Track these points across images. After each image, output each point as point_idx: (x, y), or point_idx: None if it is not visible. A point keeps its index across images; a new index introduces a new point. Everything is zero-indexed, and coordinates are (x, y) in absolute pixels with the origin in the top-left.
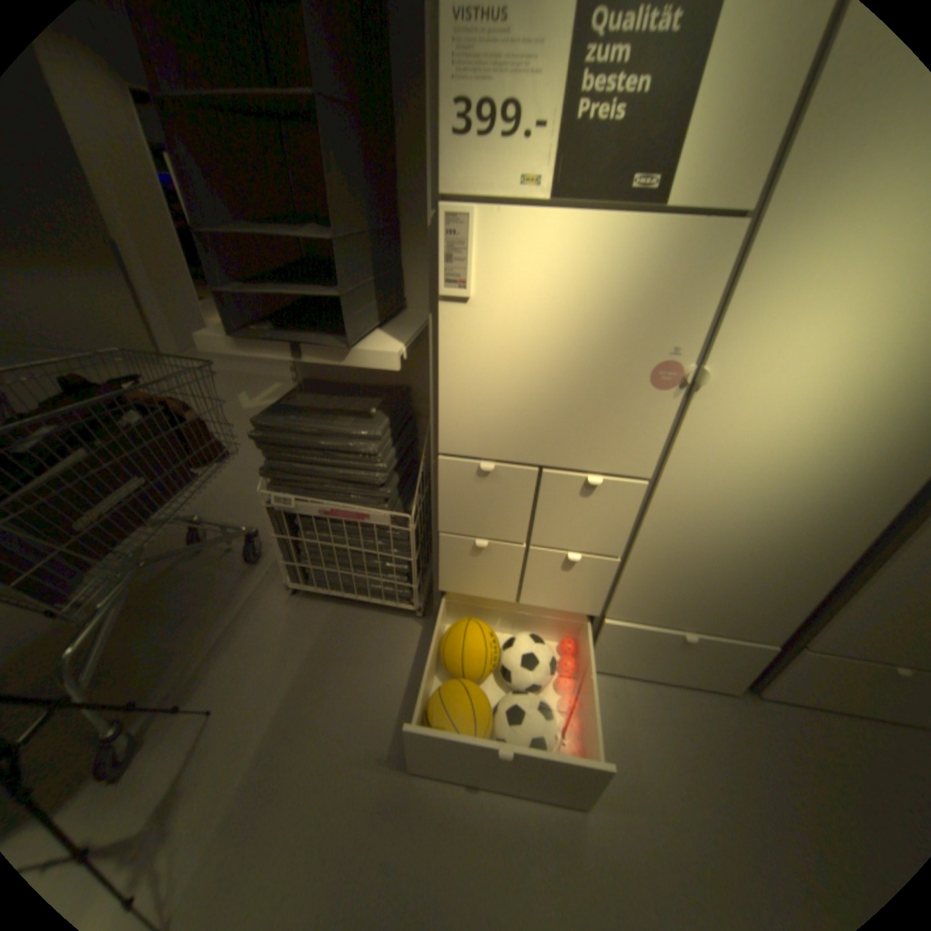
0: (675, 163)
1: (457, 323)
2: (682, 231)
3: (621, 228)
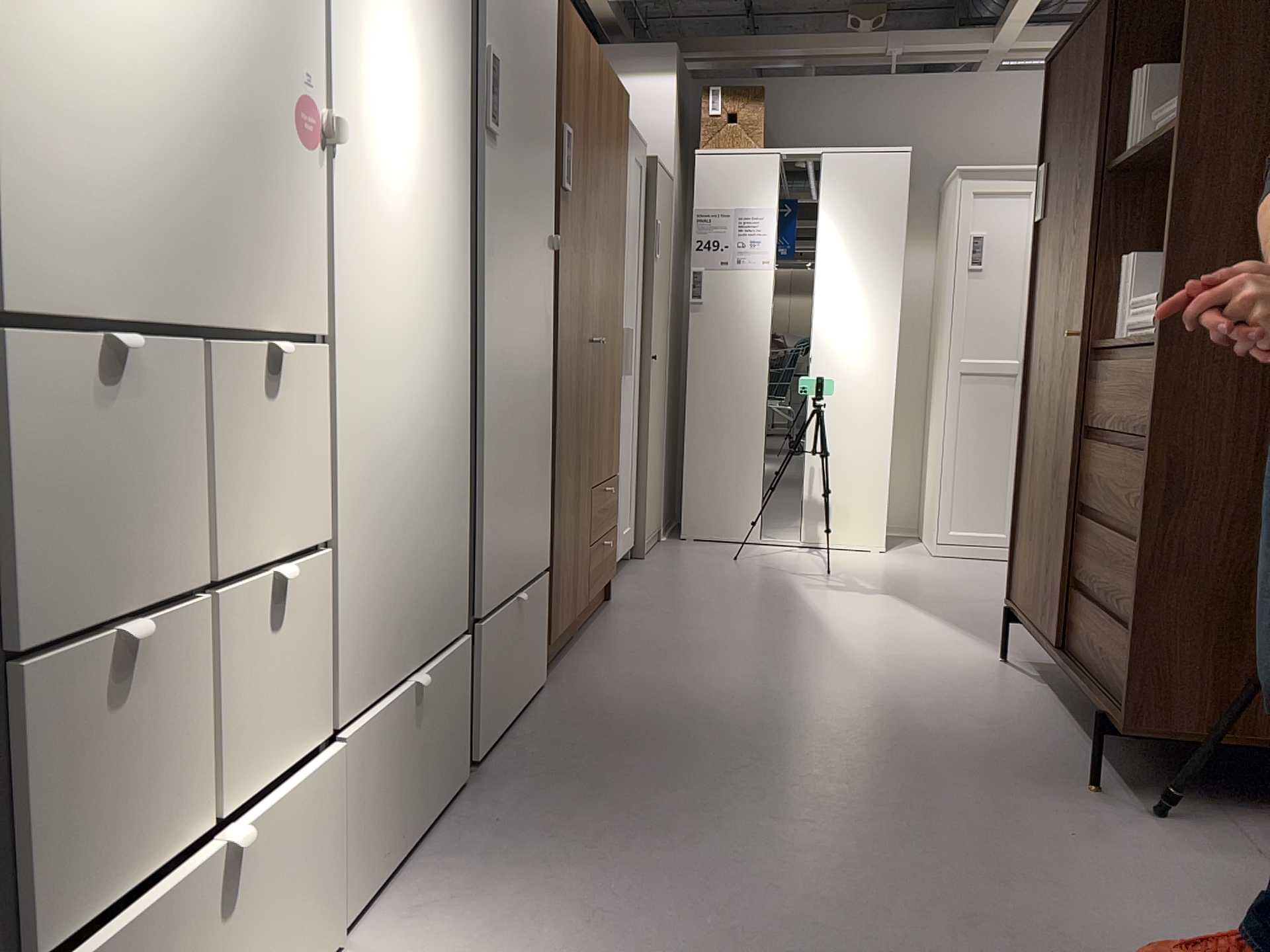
0: None
1: None
2: None
3: None
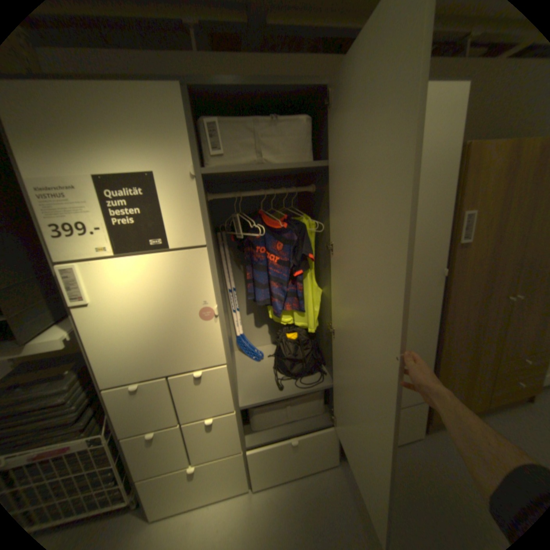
0: (164, 234)
1: (84, 317)
2: (180, 257)
3: (153, 260)
